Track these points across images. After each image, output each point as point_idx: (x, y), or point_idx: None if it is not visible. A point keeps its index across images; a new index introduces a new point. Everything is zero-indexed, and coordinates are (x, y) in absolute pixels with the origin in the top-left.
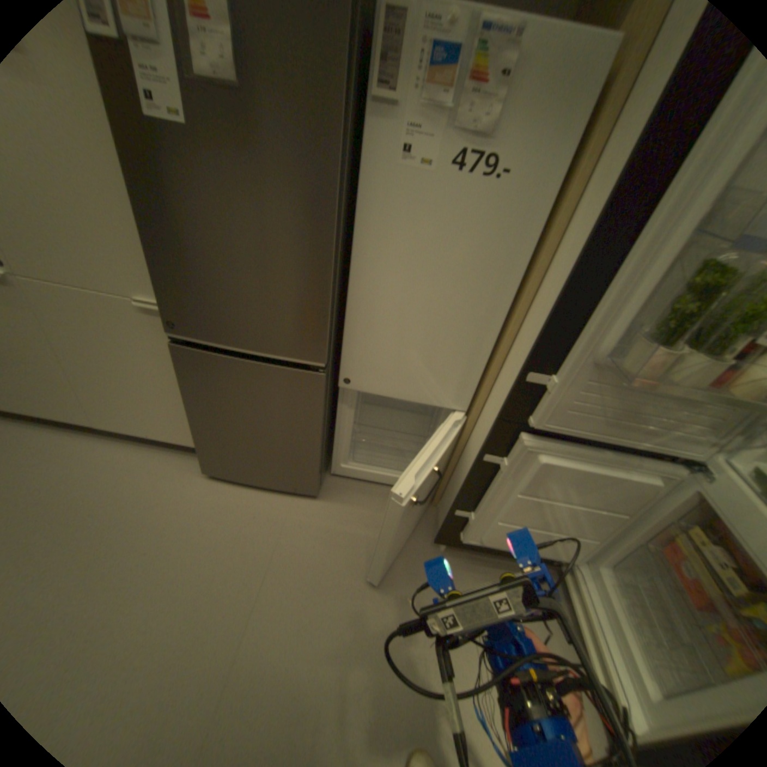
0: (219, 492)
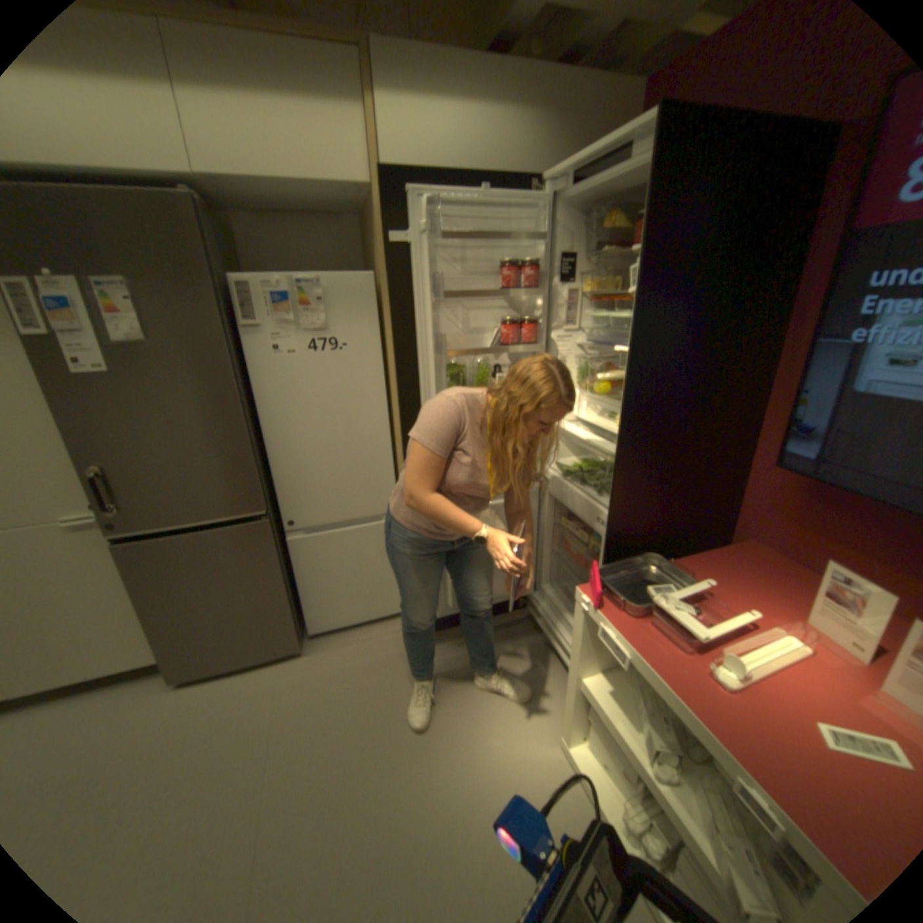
0: (191, 696)
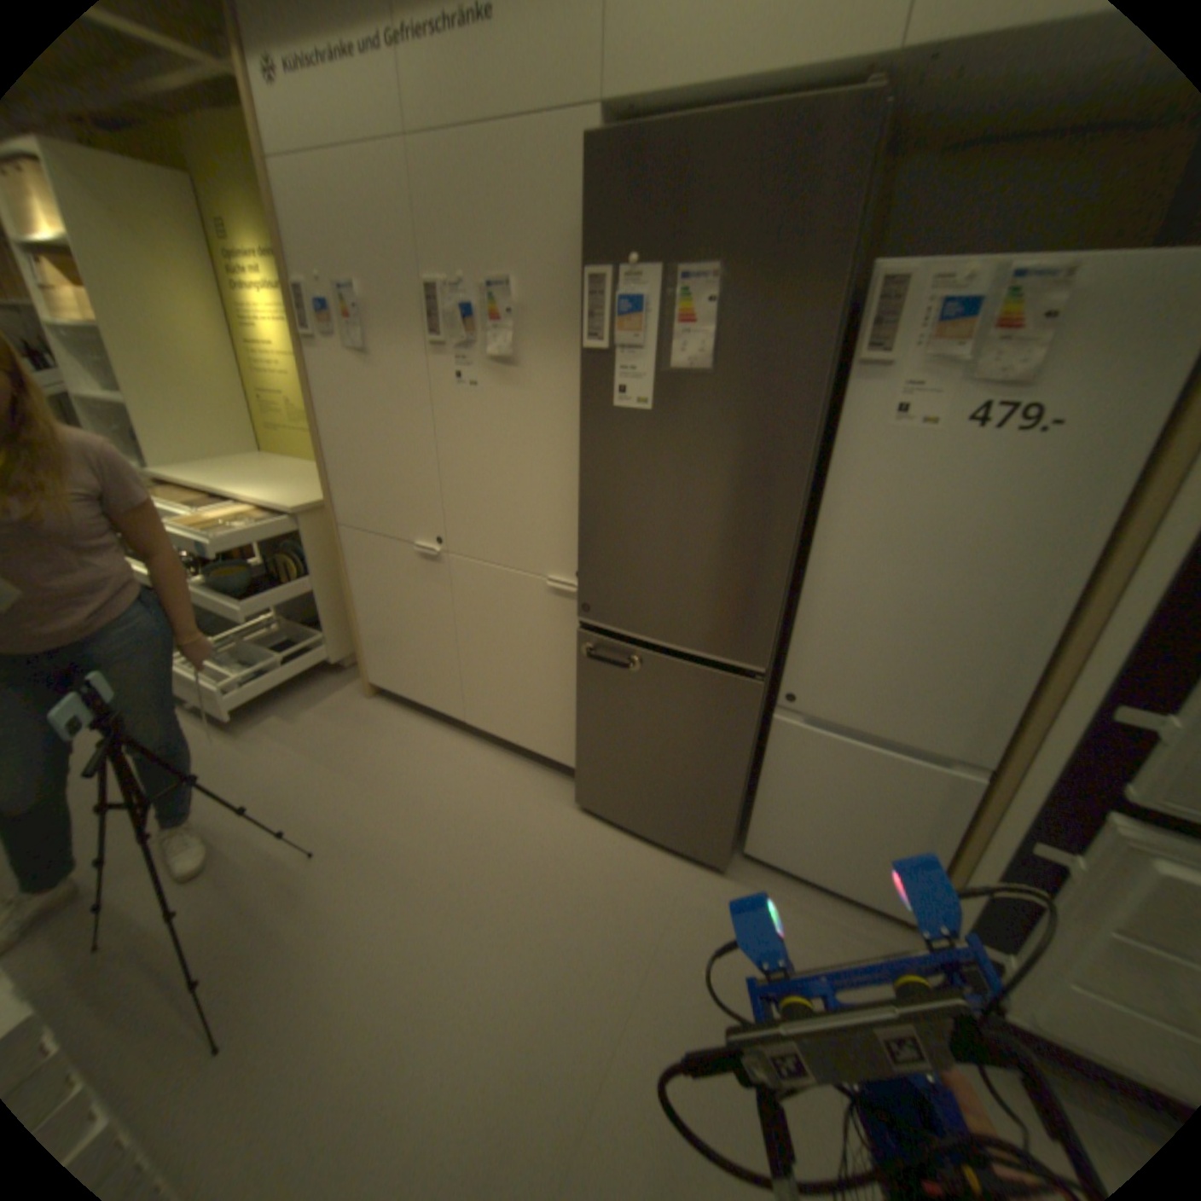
0: (592, 833)
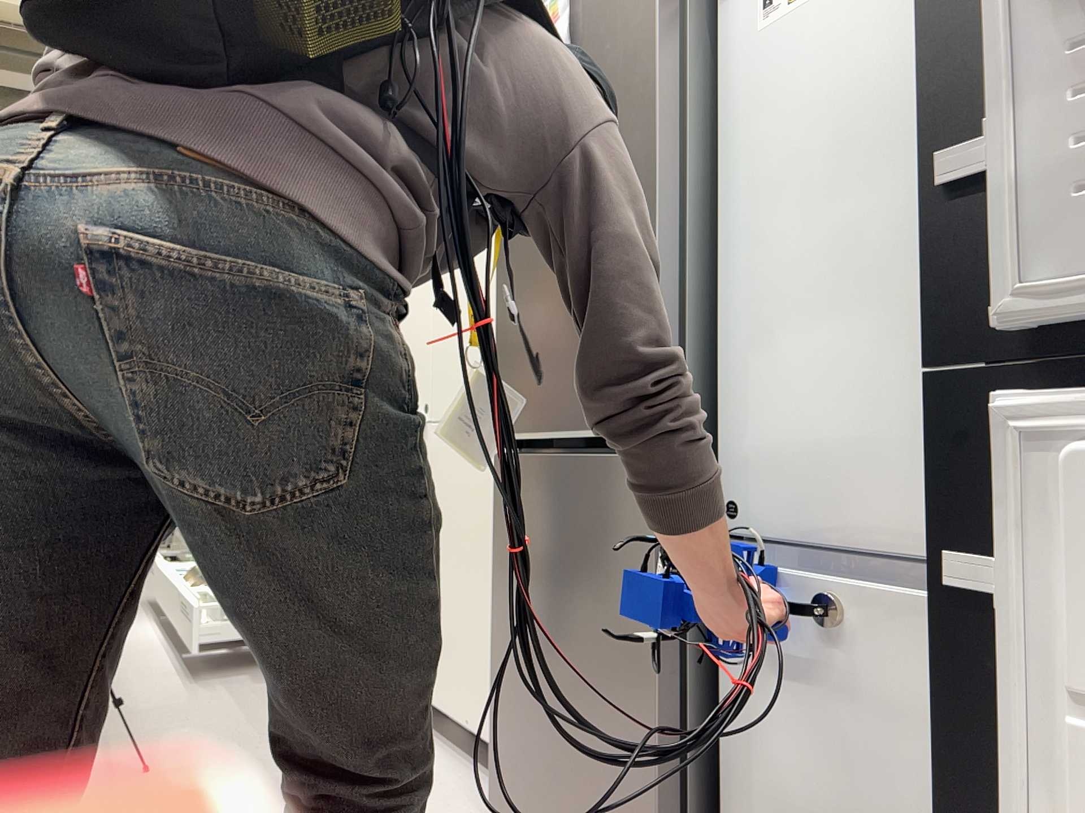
0: None
